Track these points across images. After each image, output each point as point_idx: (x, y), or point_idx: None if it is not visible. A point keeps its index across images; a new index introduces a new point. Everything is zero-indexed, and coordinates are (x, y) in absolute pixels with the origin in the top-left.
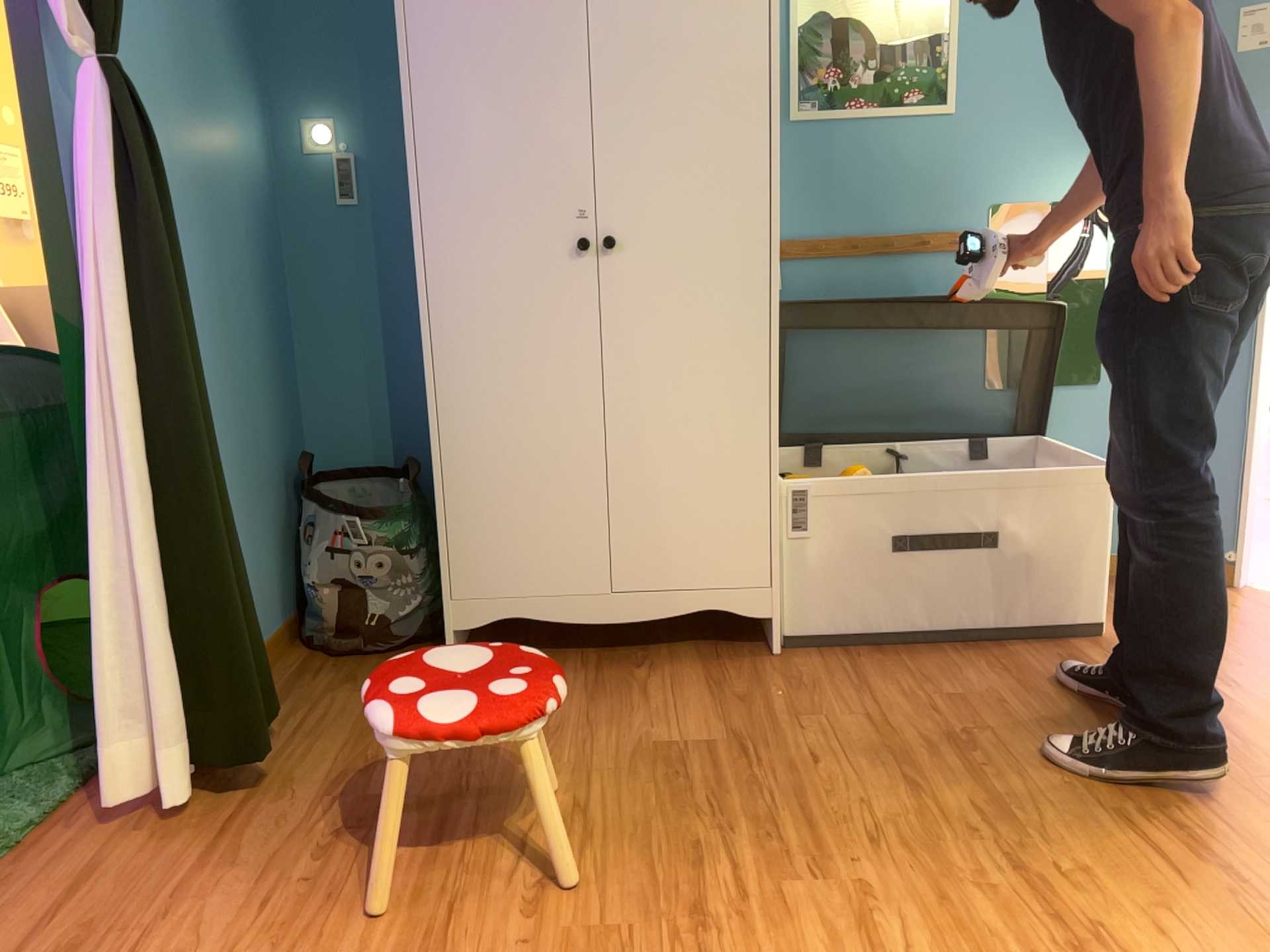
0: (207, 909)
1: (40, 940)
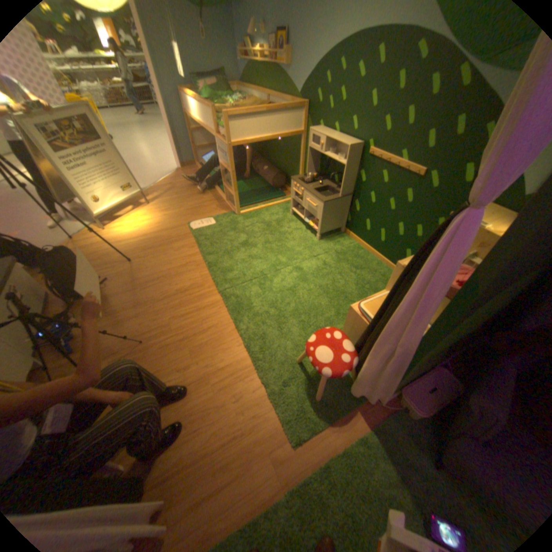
0: (199, 438)
1: (222, 474)
